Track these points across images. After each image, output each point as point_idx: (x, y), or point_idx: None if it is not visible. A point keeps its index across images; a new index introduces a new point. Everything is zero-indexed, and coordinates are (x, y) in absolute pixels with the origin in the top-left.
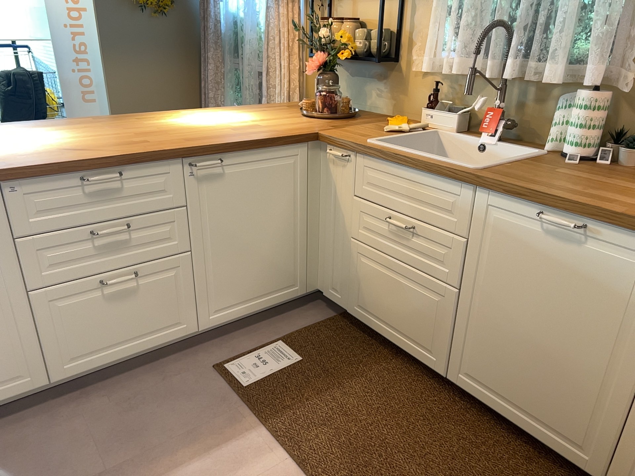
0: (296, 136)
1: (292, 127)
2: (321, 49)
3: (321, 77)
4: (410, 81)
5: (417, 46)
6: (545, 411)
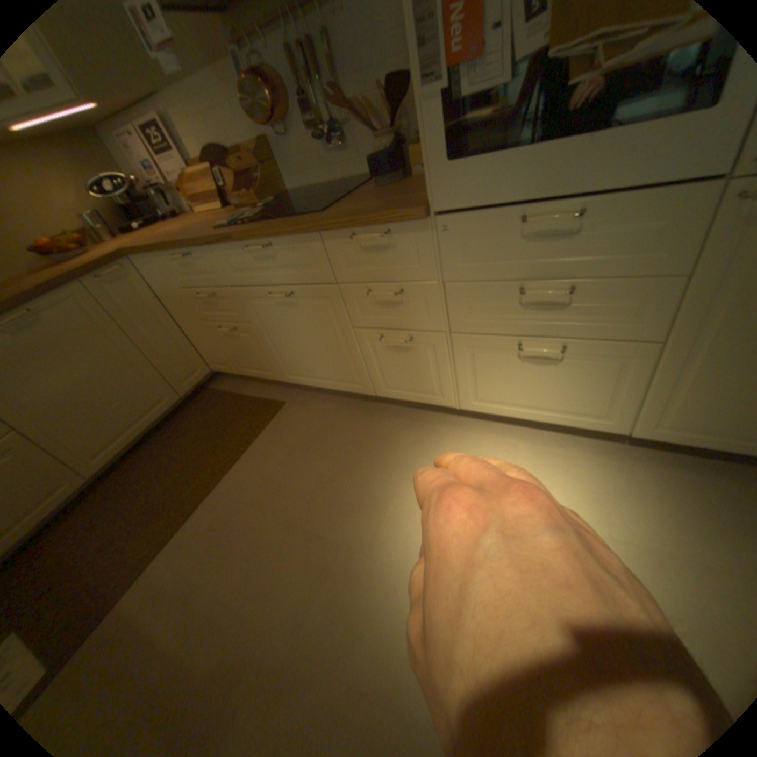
0: None
1: None
2: None
3: None
4: None
5: None
6: (137, 408)
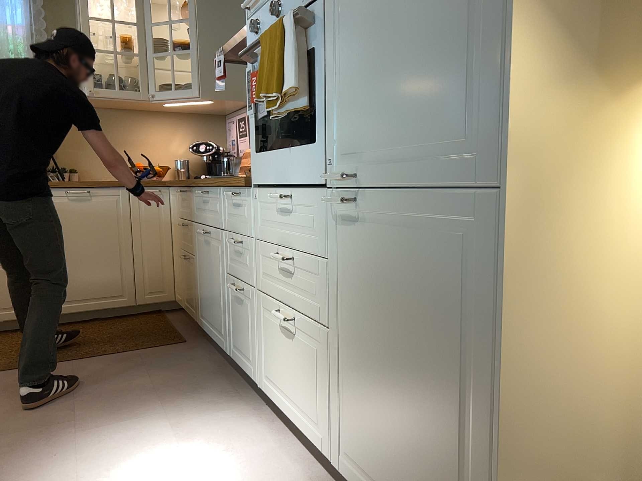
0: None
1: None
2: None
3: None
4: None
5: None
6: (100, 290)
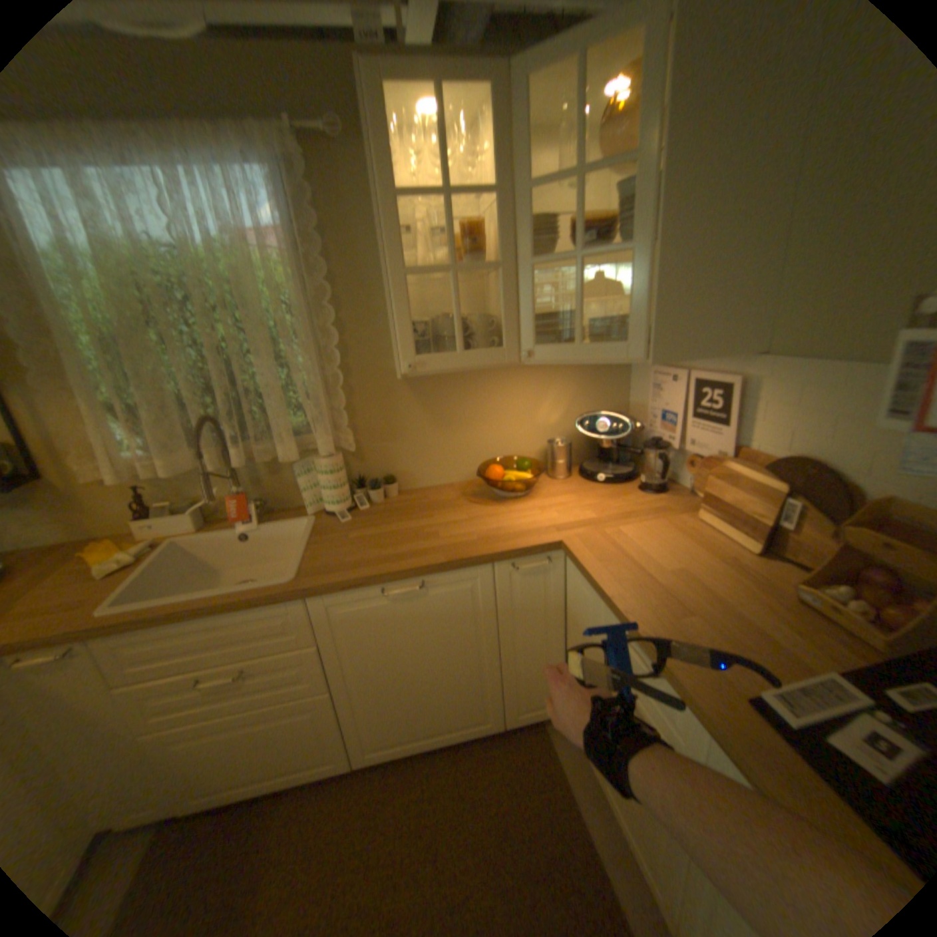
0: None
1: None
2: None
3: None
4: (81, 495)
5: (71, 452)
6: (449, 723)
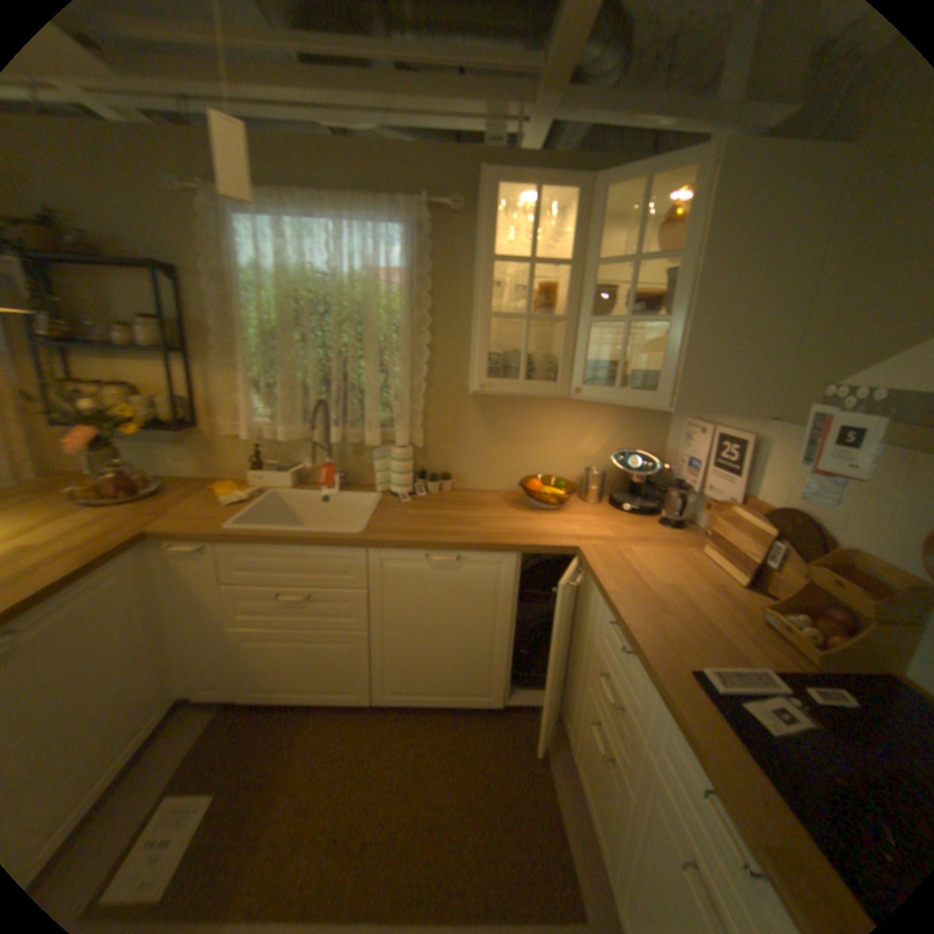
0: (113, 549)
1: (91, 536)
2: (81, 422)
3: (90, 455)
4: (216, 444)
5: (218, 411)
6: (457, 687)
